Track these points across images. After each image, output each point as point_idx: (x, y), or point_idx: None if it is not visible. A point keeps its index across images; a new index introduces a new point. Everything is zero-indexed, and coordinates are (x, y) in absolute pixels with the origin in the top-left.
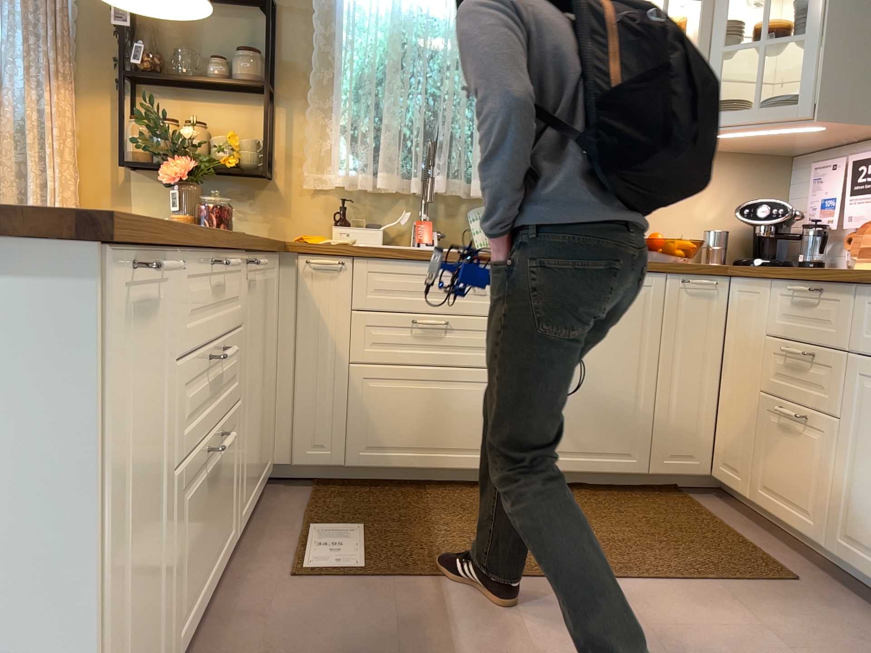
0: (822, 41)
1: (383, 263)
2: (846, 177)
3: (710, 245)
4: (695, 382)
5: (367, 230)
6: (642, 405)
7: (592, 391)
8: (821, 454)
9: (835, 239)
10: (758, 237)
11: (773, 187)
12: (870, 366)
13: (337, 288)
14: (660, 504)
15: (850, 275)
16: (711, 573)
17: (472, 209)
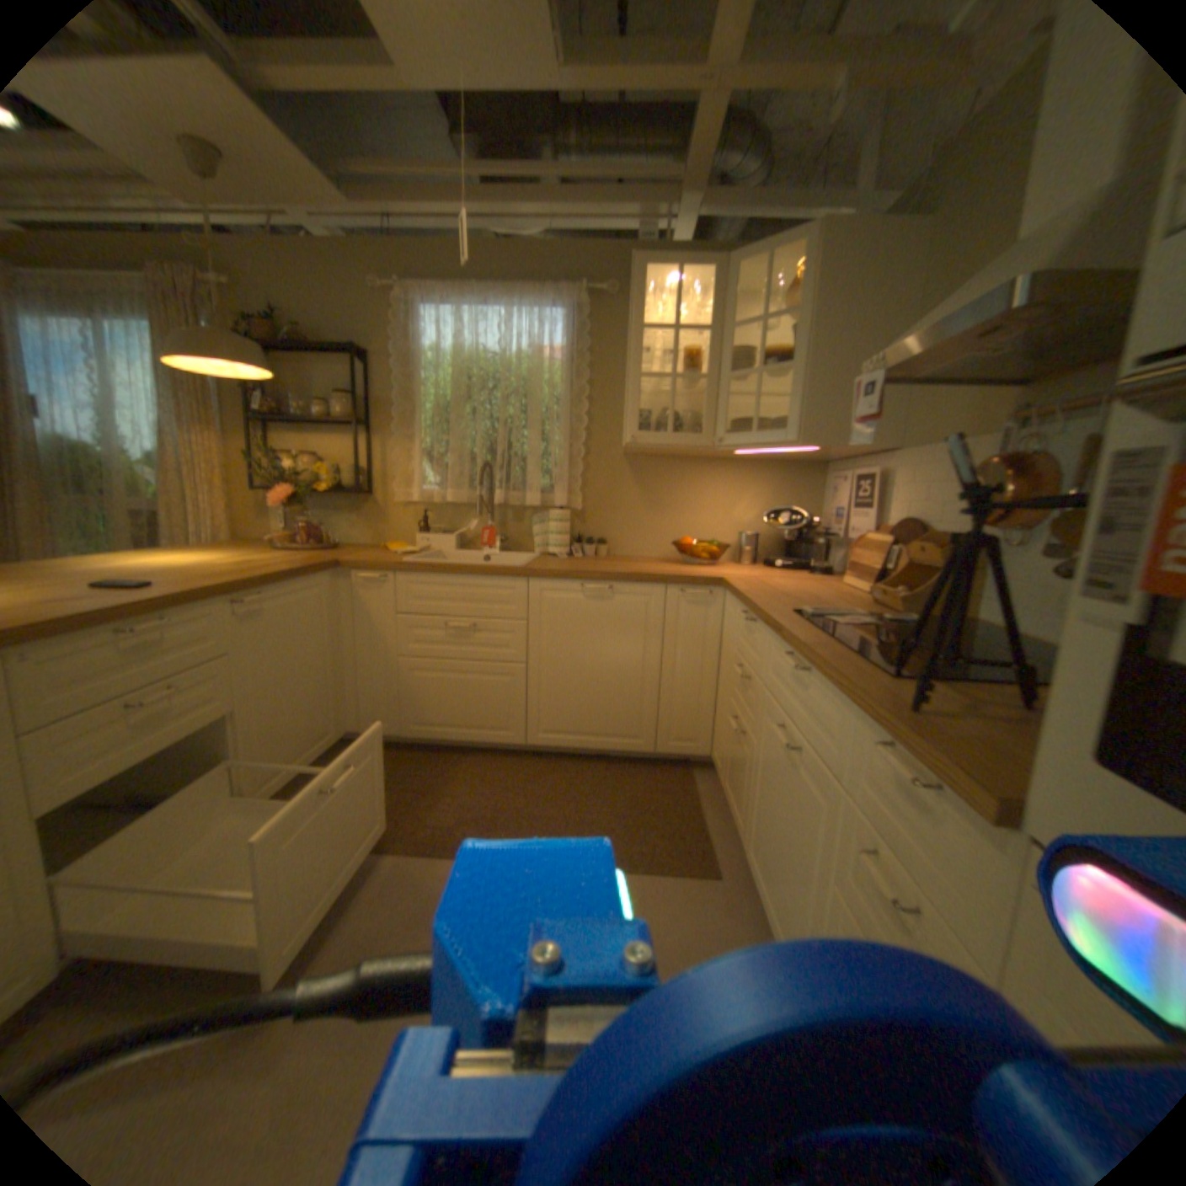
0: (809, 368)
1: (420, 576)
2: (852, 491)
3: (740, 547)
4: (693, 678)
5: (444, 536)
6: (646, 697)
7: (601, 683)
8: (749, 769)
9: (848, 545)
10: (788, 539)
11: (809, 491)
12: (770, 702)
13: (384, 596)
14: (658, 782)
15: (764, 613)
16: (645, 864)
17: (535, 516)
